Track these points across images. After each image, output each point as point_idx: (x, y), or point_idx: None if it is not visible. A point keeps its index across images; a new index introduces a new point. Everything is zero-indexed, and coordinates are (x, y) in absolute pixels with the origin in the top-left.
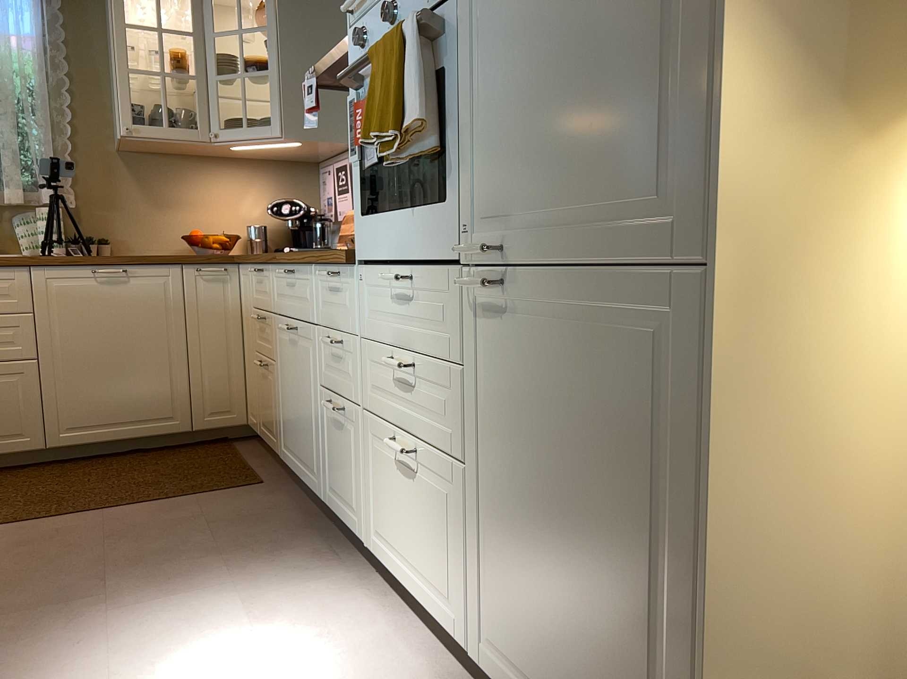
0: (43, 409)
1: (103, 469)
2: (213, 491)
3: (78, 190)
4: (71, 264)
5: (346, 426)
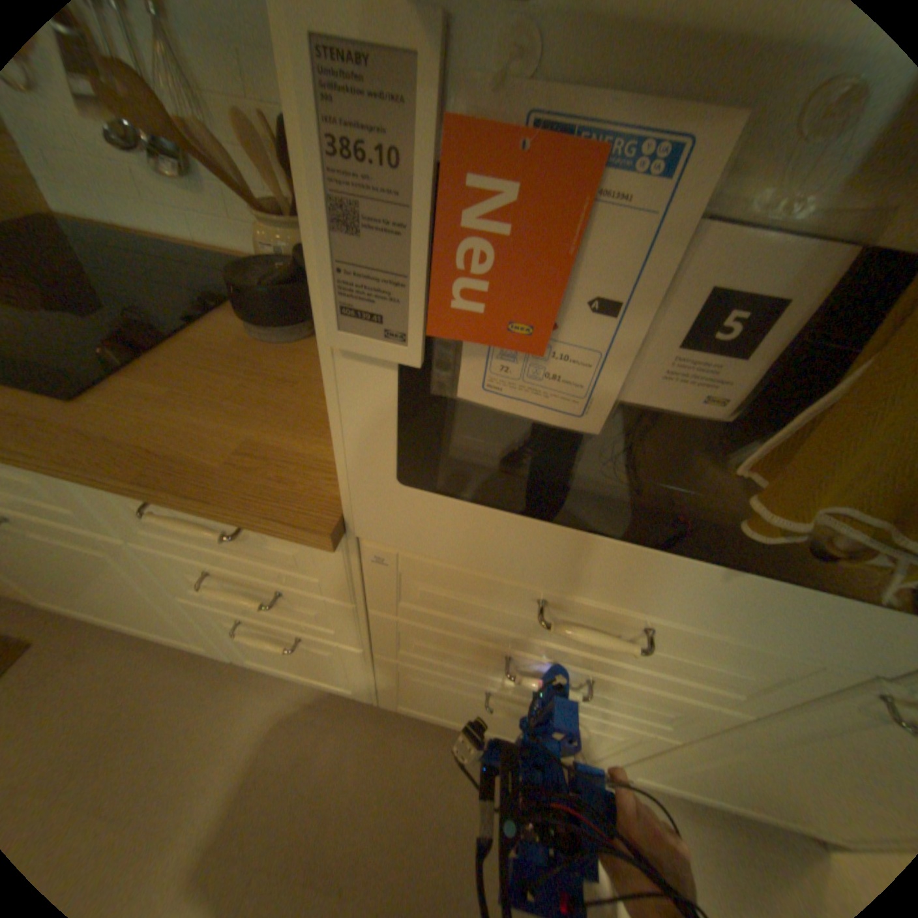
0: None
1: None
2: None
3: None
4: None
5: (302, 646)
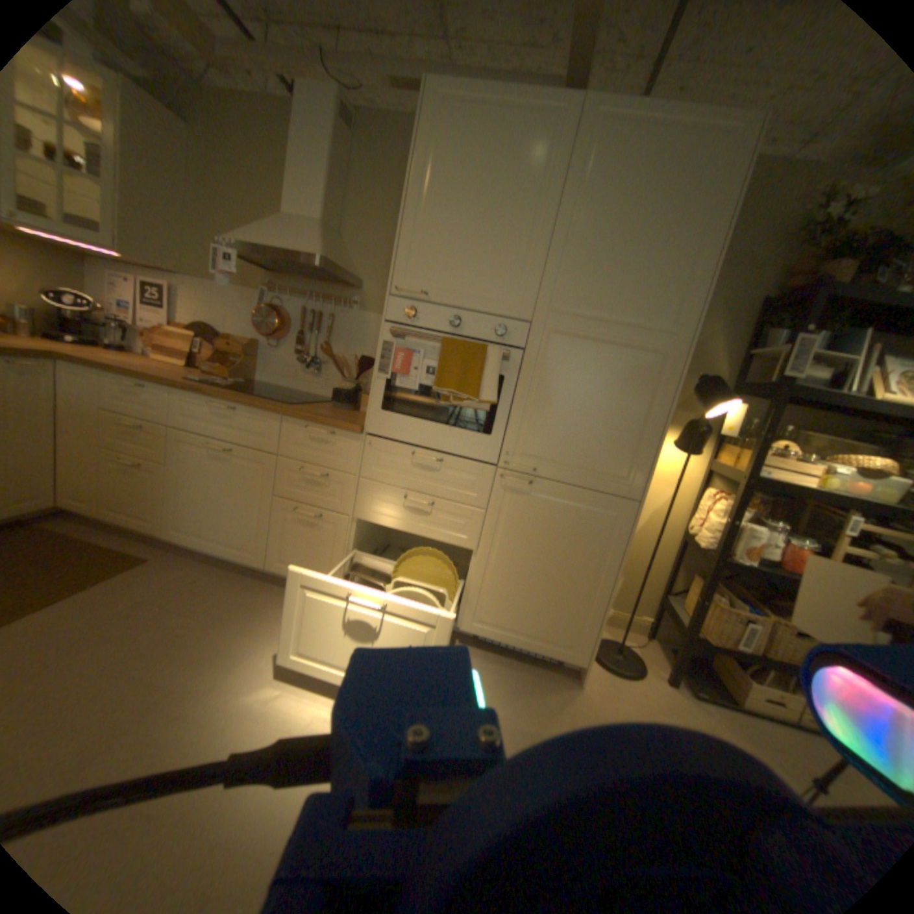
0: None
1: None
2: (104, 579)
3: None
4: None
5: (318, 525)
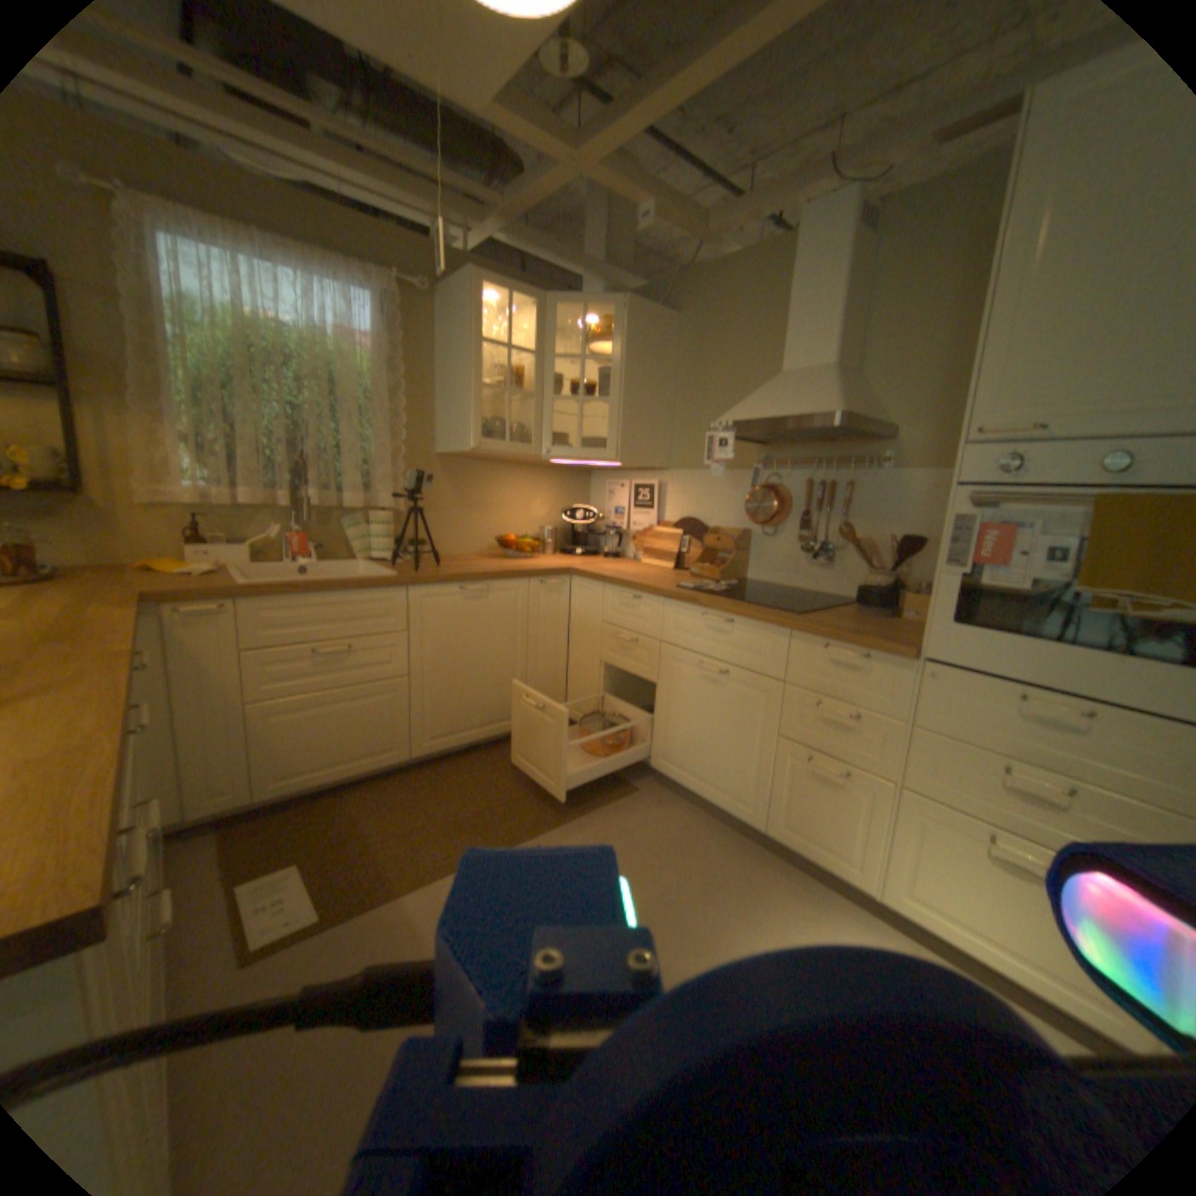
0: (408, 722)
1: (466, 777)
2: (604, 803)
3: (399, 491)
4: (443, 583)
5: (845, 786)
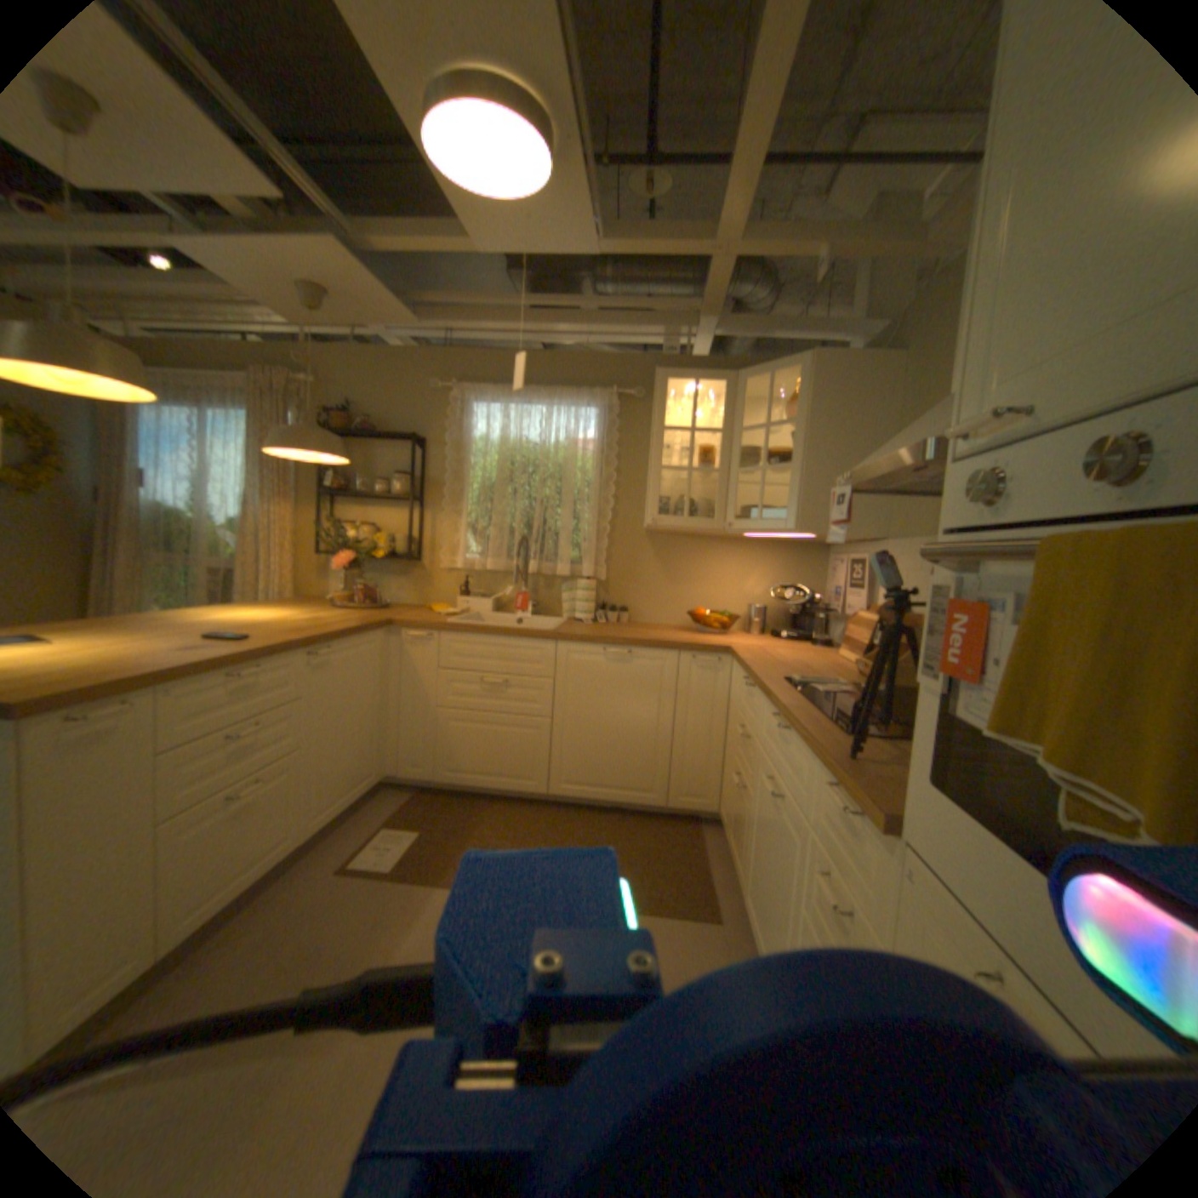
0: (550, 761)
1: (584, 831)
2: (669, 916)
3: (611, 565)
4: (587, 642)
5: None
